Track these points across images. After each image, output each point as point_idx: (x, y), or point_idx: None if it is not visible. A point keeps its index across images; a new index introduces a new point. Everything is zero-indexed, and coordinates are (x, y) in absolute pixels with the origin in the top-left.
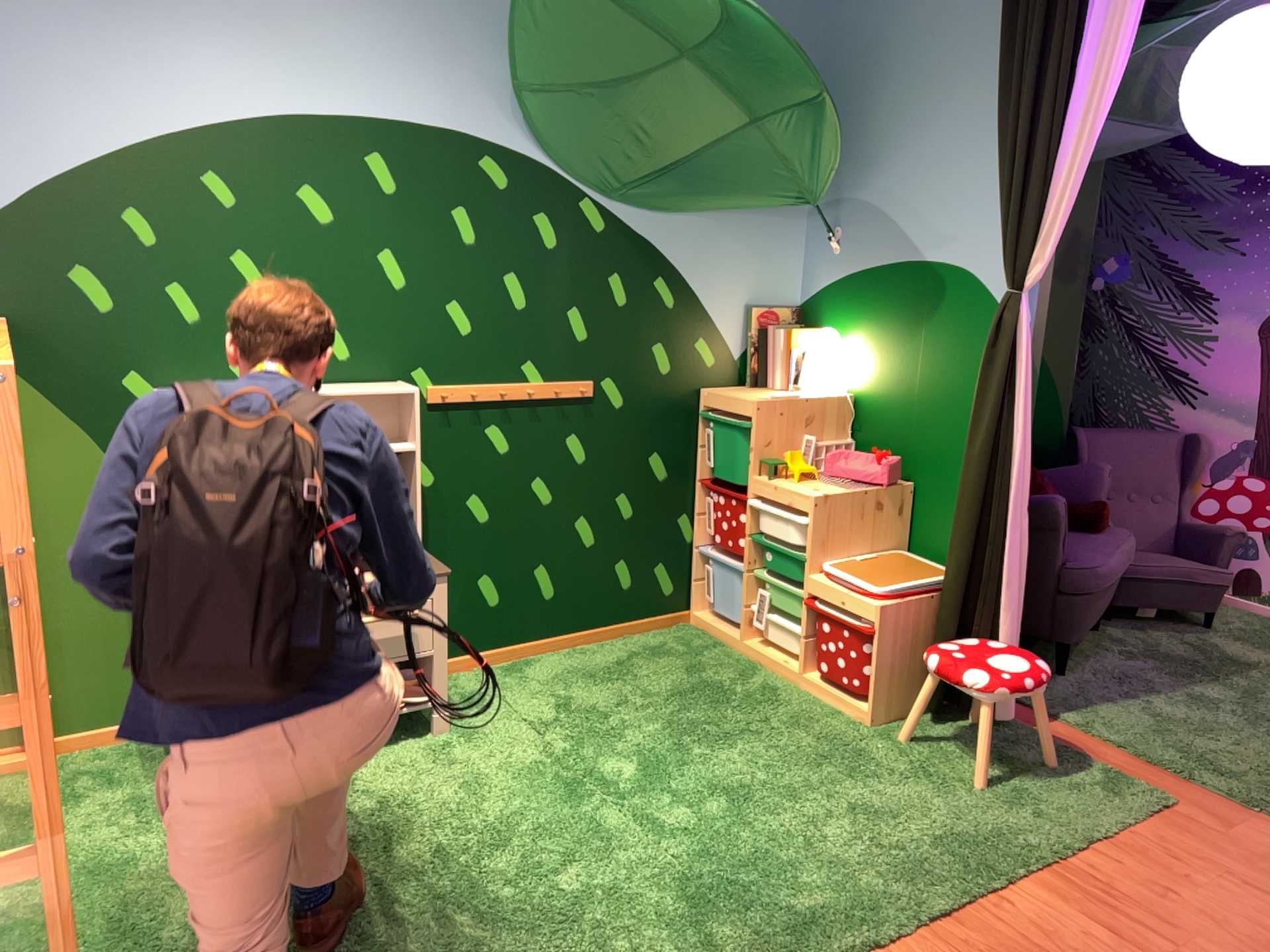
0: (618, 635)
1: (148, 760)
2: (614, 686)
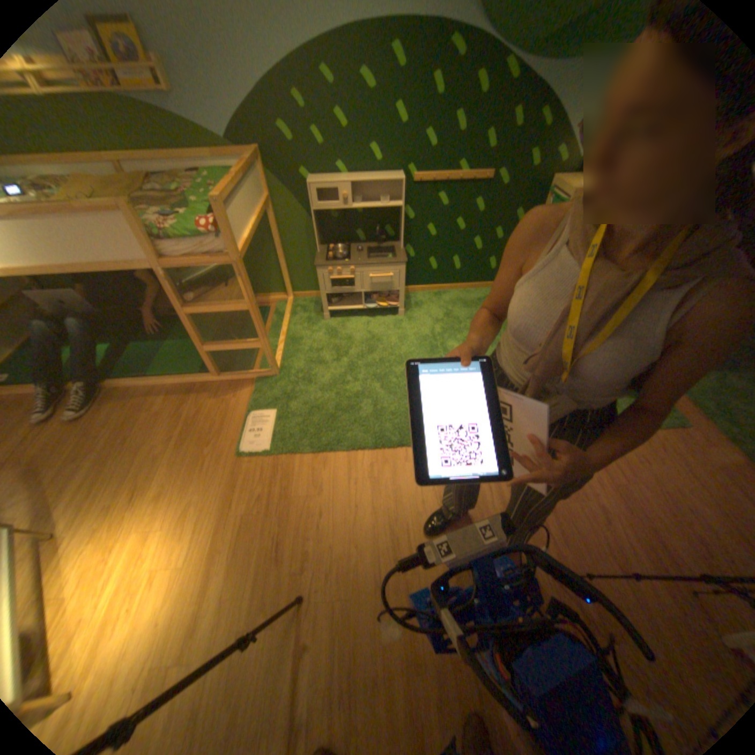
0: (484, 289)
1: (312, 307)
2: (469, 313)
